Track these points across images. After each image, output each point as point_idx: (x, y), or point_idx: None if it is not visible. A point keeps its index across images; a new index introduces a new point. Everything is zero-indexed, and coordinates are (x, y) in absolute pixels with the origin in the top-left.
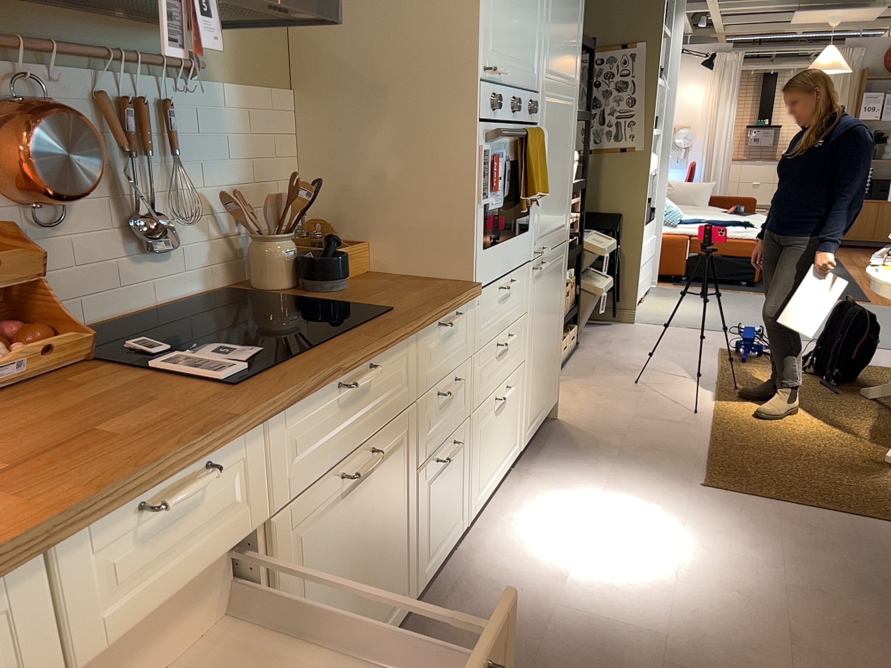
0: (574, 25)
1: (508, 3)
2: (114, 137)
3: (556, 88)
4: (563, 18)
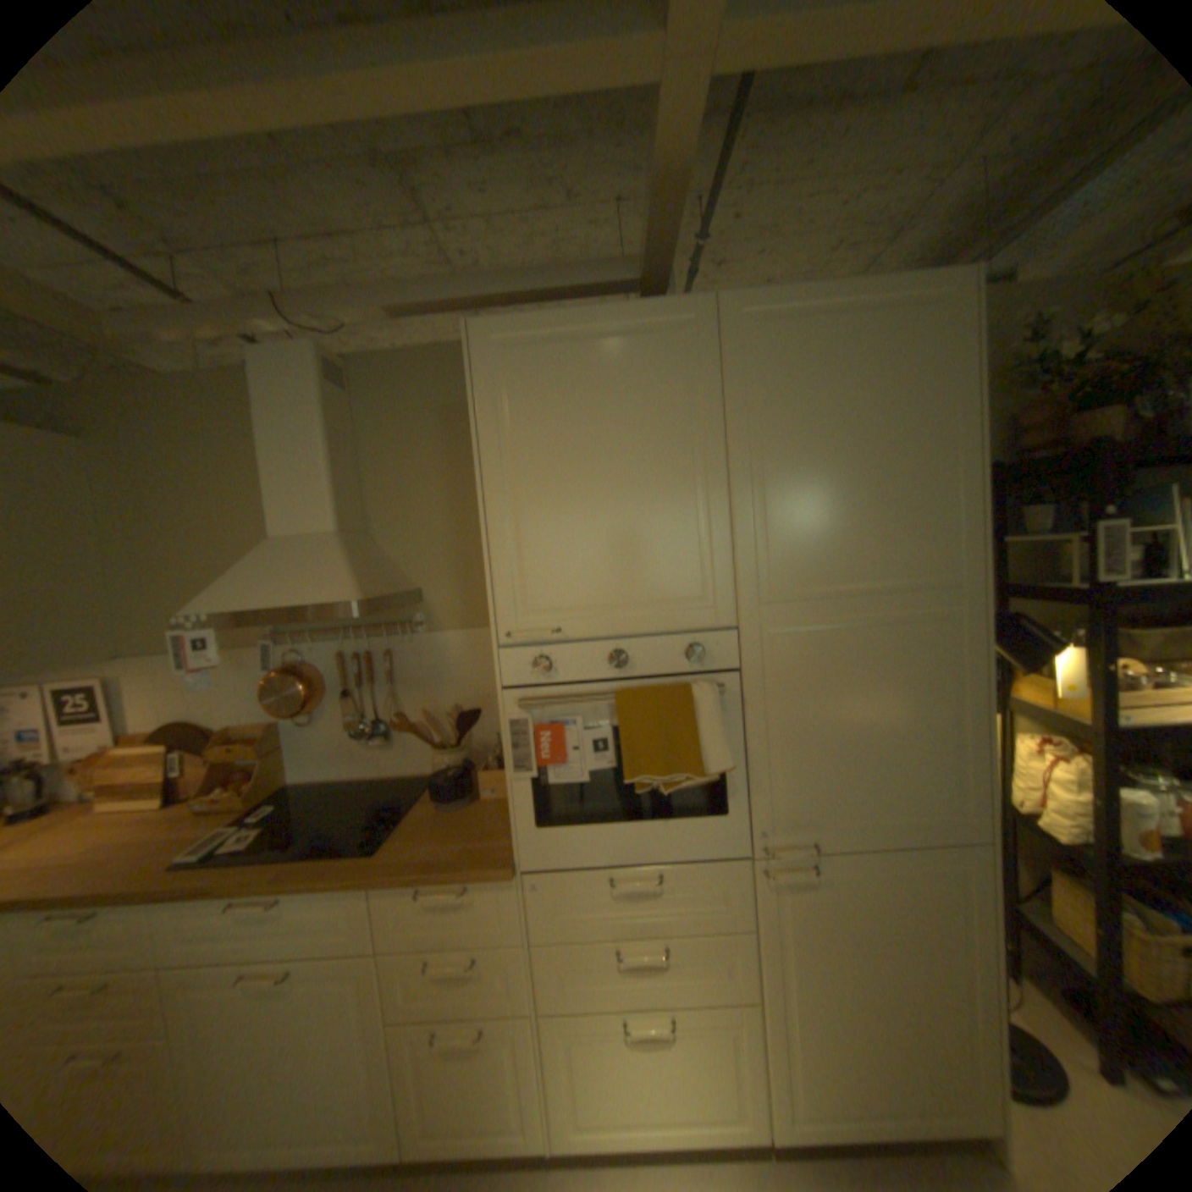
0: (908, 495)
1: (572, 547)
2: (339, 677)
3: (825, 607)
4: (829, 502)
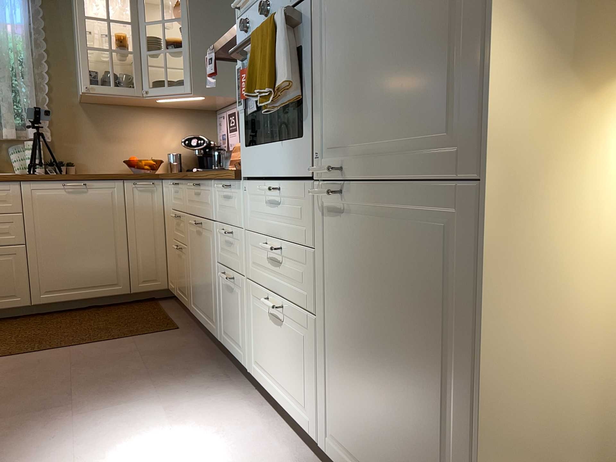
0: None
1: None
2: None
3: None
4: None
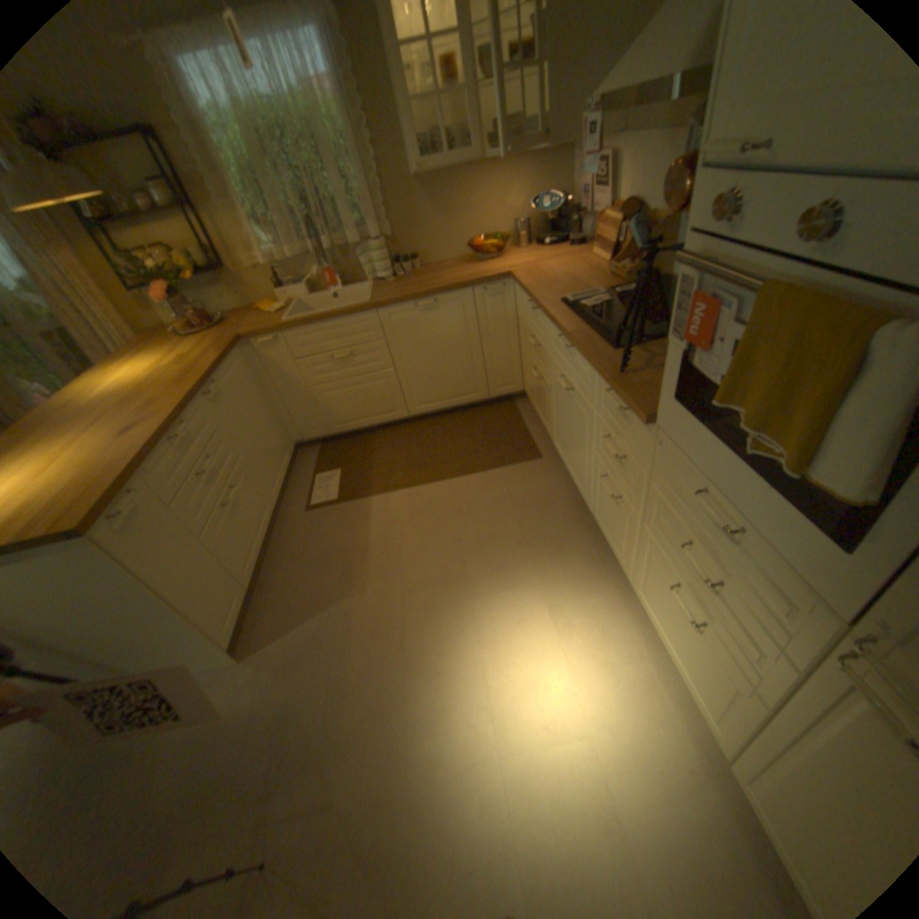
0: None
1: None
2: None
3: None
4: None
